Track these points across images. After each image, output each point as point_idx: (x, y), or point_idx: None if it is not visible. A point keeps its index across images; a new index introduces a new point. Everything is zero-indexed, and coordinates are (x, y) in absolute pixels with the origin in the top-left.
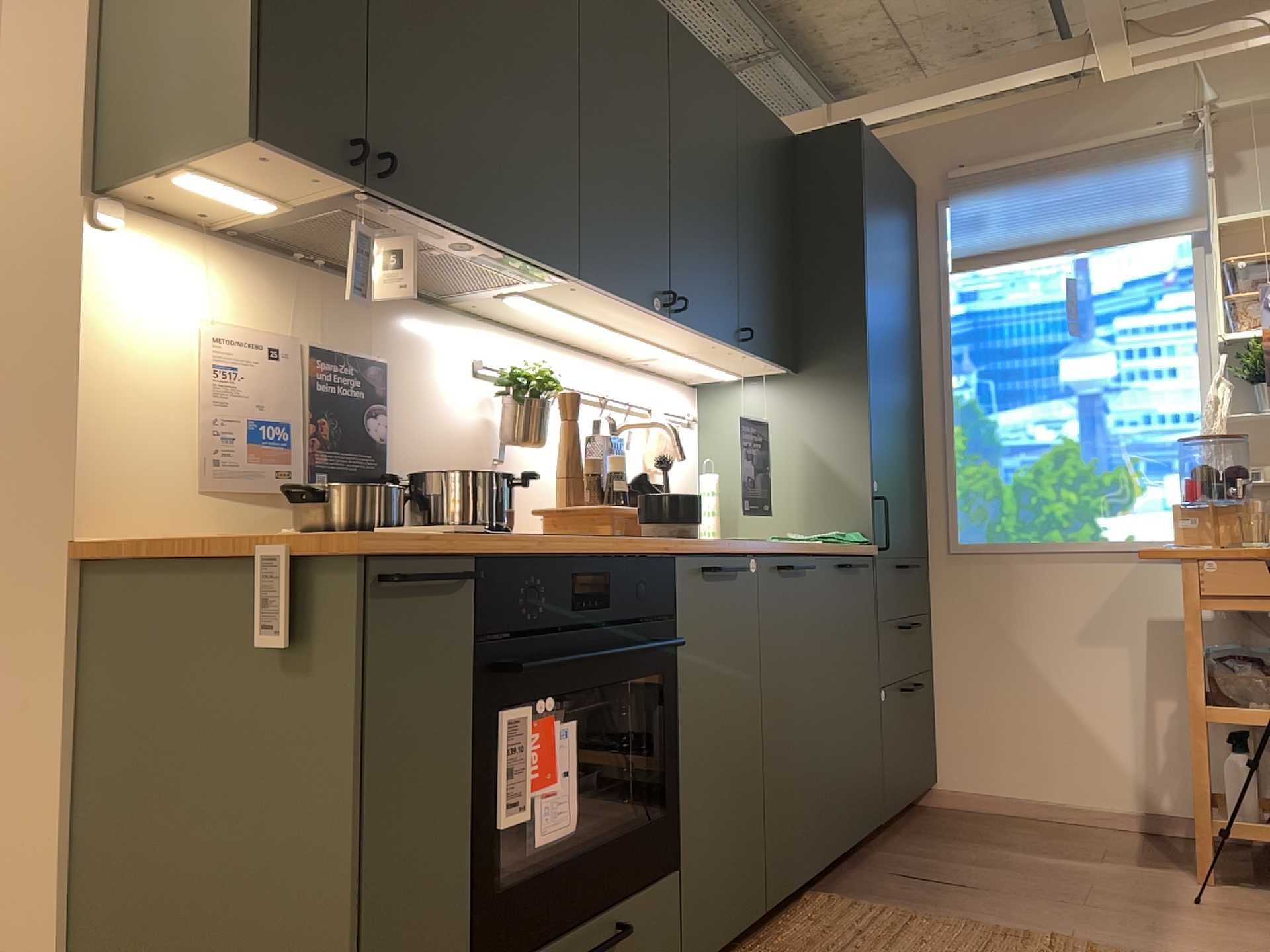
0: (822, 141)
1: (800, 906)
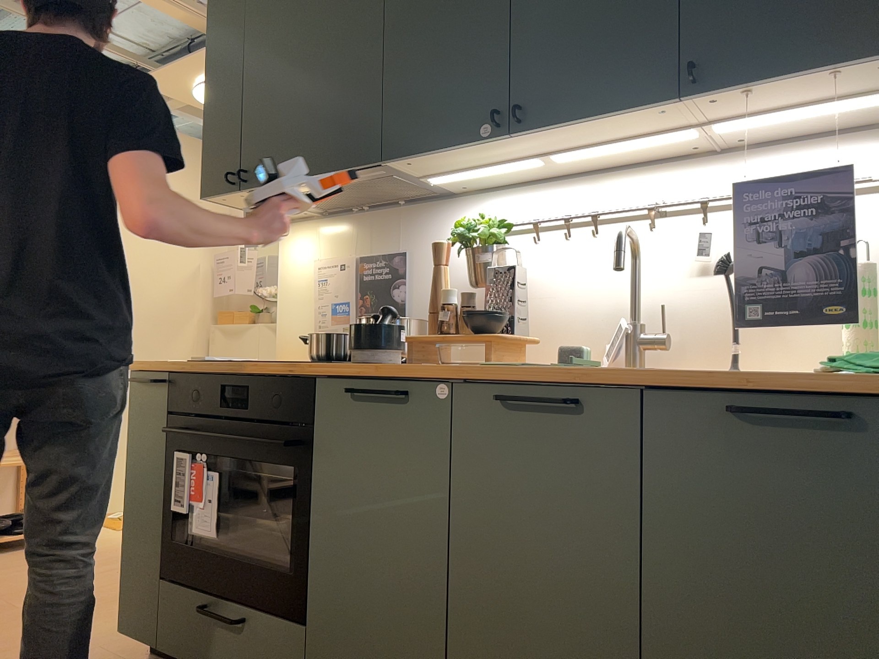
0: None
1: None
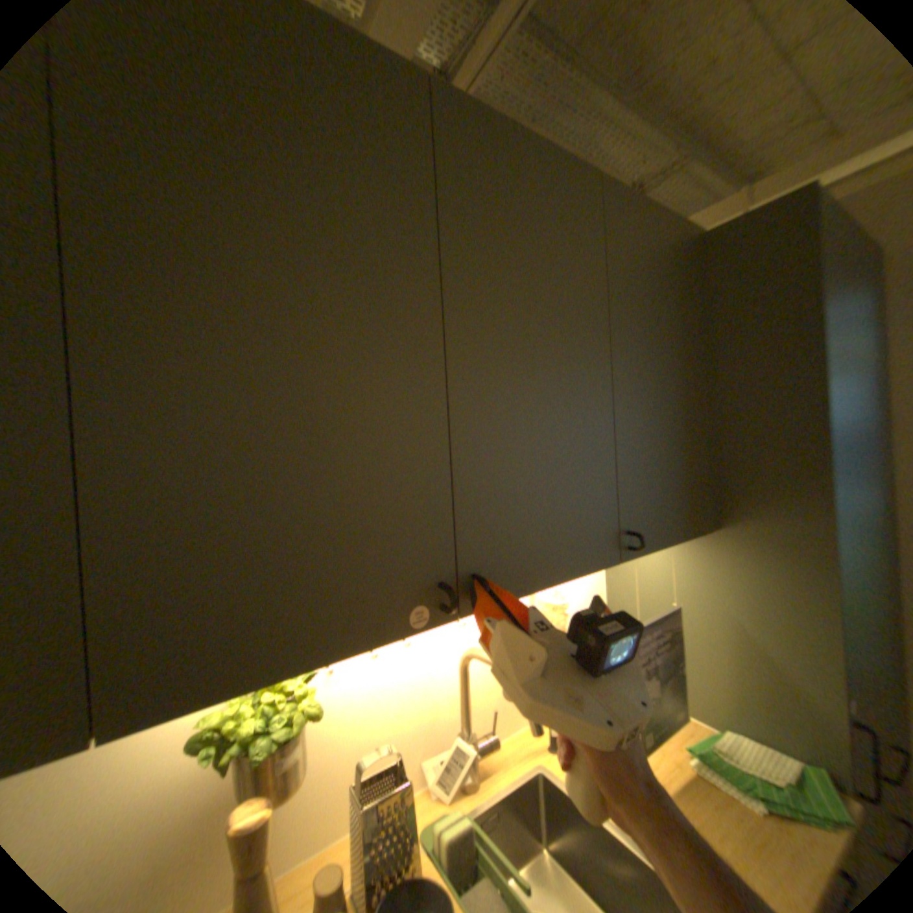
0: (750, 225)
1: None
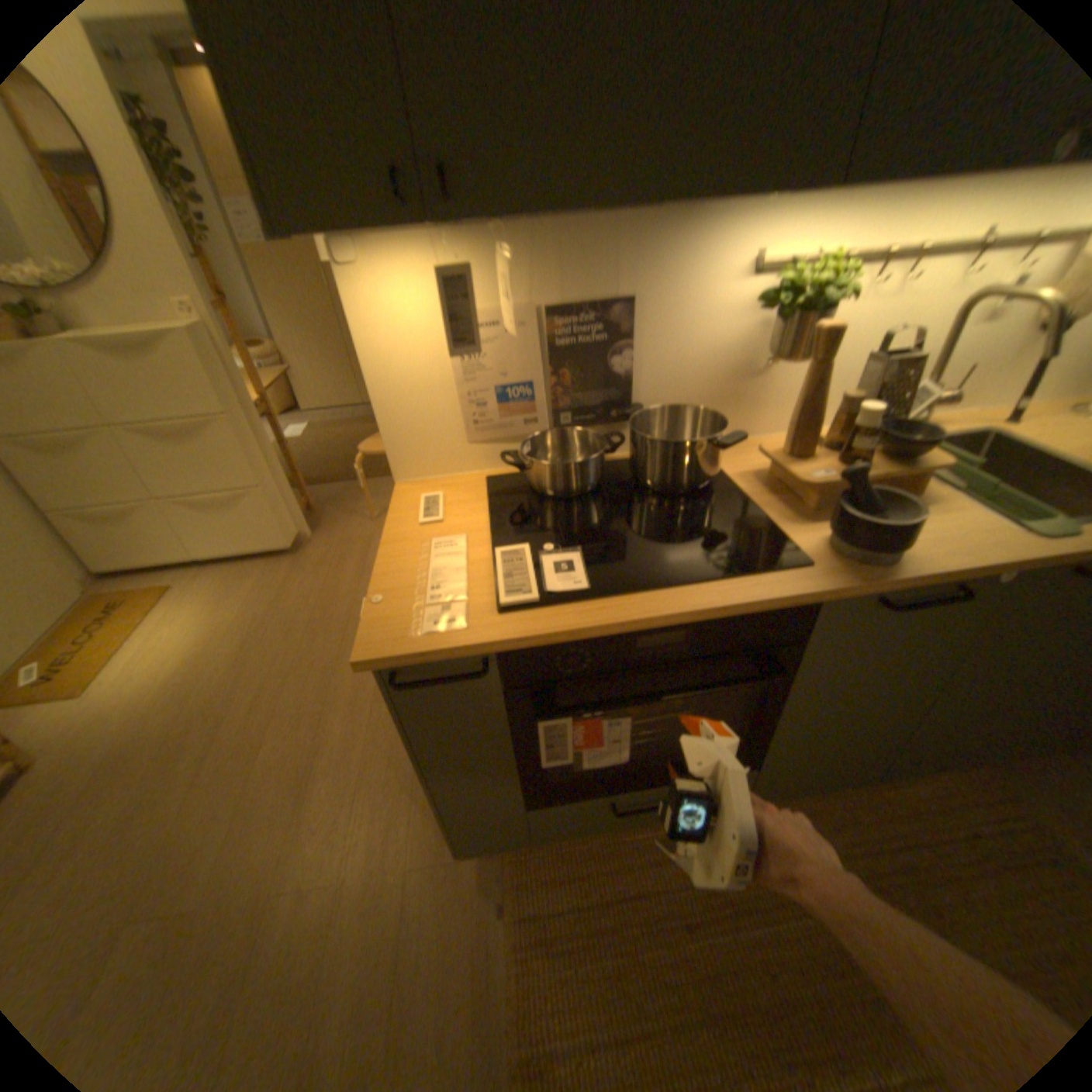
0: None
1: (950, 768)
